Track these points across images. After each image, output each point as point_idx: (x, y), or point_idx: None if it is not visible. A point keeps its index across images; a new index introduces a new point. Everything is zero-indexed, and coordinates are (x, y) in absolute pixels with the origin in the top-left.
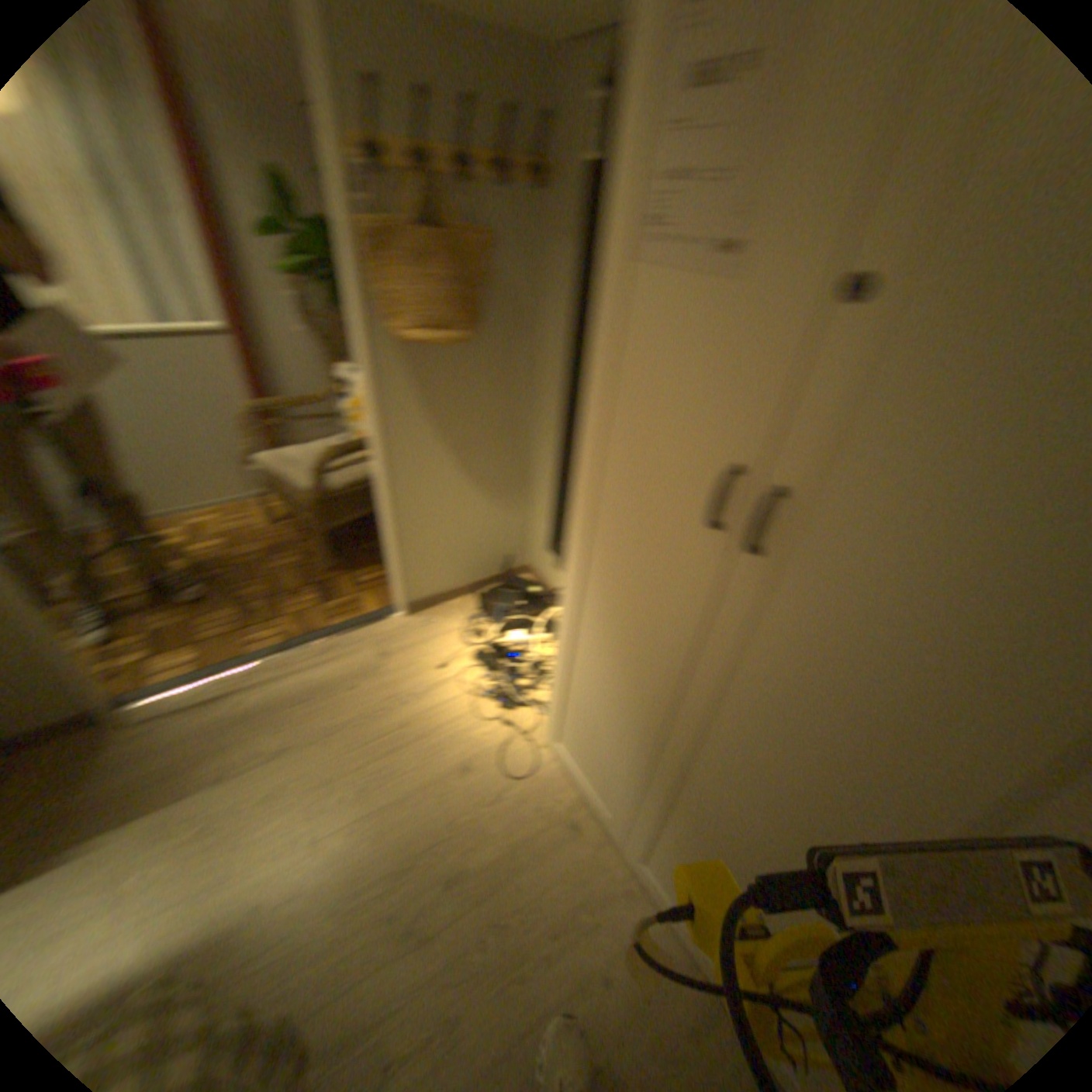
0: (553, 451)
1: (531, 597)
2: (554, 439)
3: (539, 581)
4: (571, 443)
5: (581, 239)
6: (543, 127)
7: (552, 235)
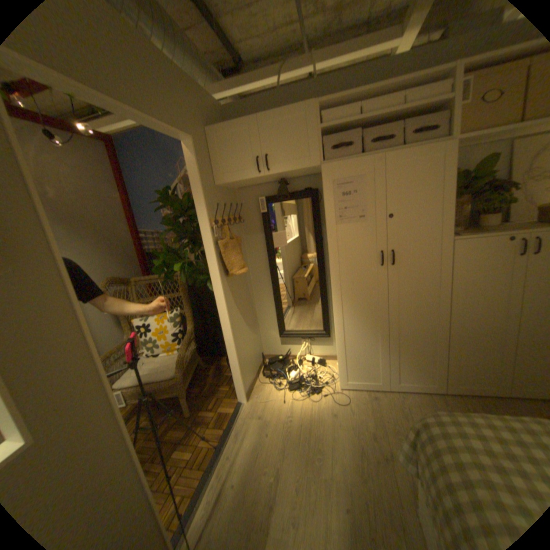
0: (267, 300)
1: (282, 360)
2: (266, 296)
3: (275, 356)
4: (278, 291)
5: (261, 232)
6: (242, 207)
7: (246, 234)
